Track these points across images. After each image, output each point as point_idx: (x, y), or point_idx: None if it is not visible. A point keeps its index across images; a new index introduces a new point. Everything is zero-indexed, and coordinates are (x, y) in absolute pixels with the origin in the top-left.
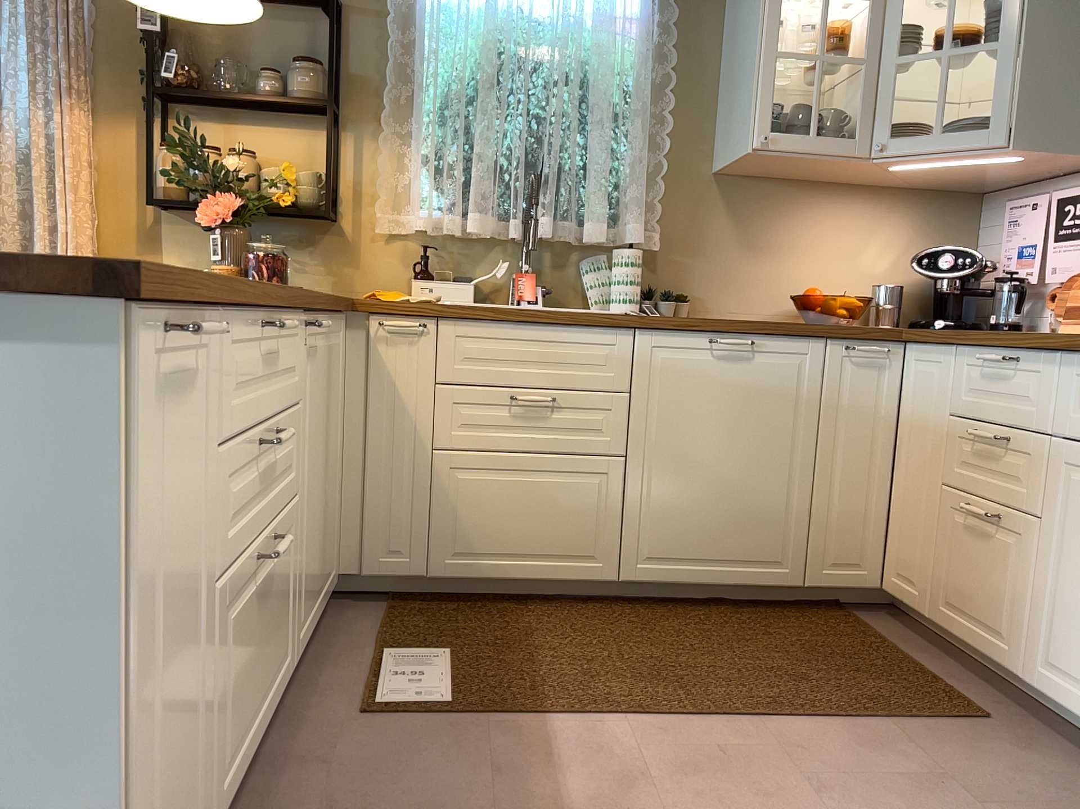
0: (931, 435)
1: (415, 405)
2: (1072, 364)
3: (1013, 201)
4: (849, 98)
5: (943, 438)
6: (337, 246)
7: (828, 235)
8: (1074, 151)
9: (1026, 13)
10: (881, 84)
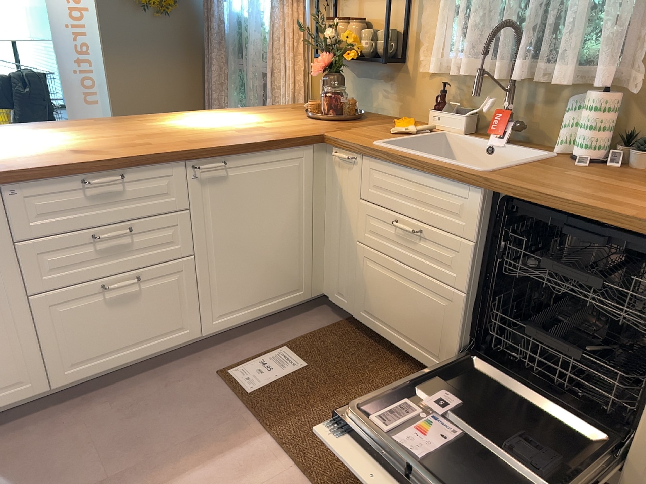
0: None
1: (351, 210)
2: None
3: None
4: None
5: None
6: (402, 81)
7: None
8: None
9: None
10: None
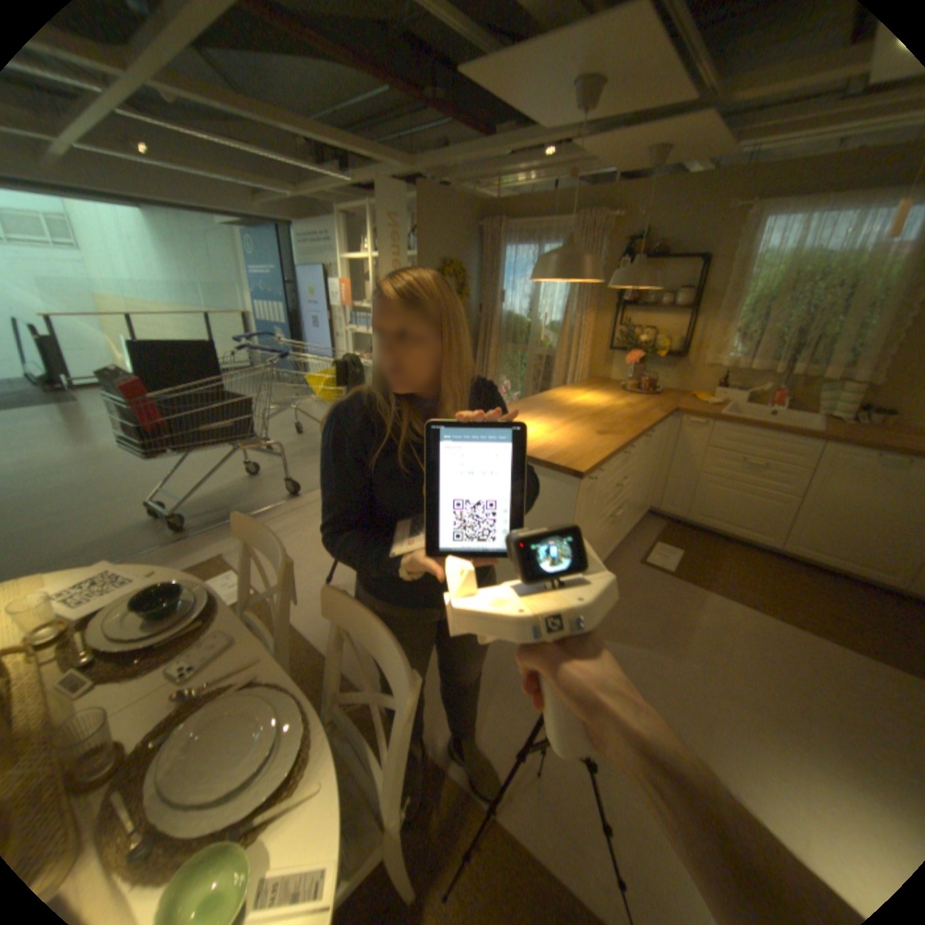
0: None
1: (696, 453)
2: None
3: None
4: None
5: None
6: (683, 367)
7: None
8: None
9: None
10: None
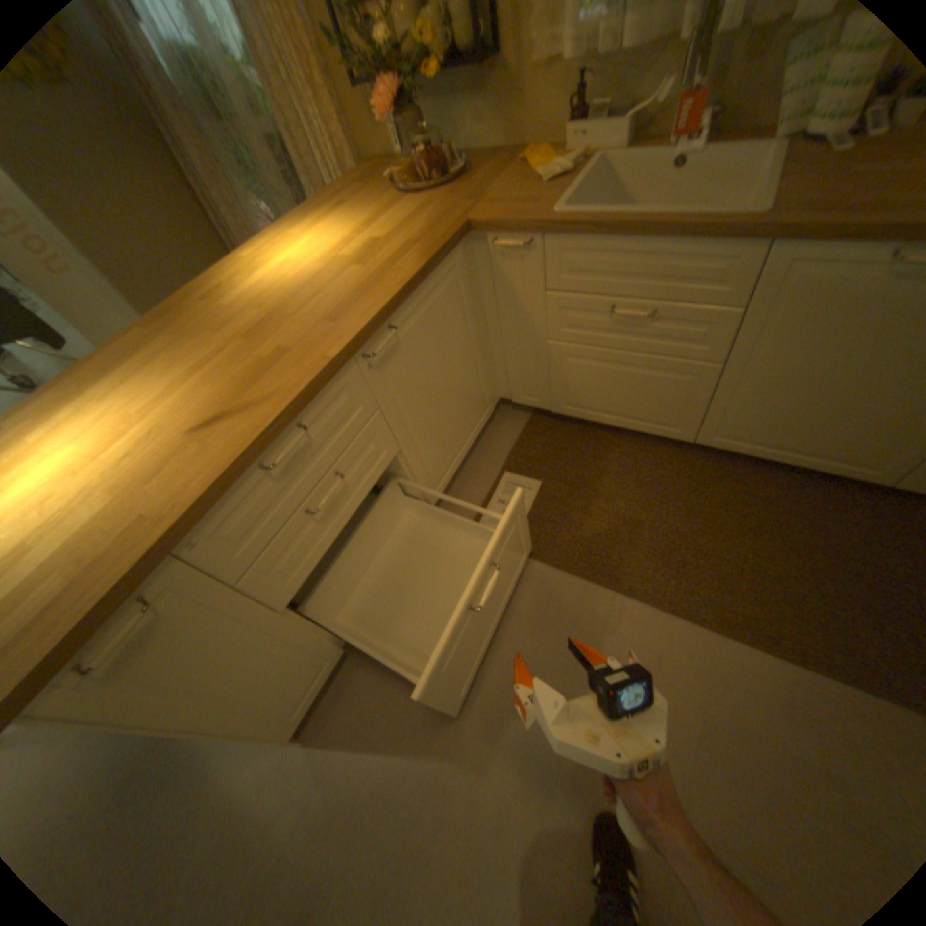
0: None
1: (532, 308)
2: None
3: None
4: None
5: None
6: (500, 85)
7: None
8: None
9: None
10: None
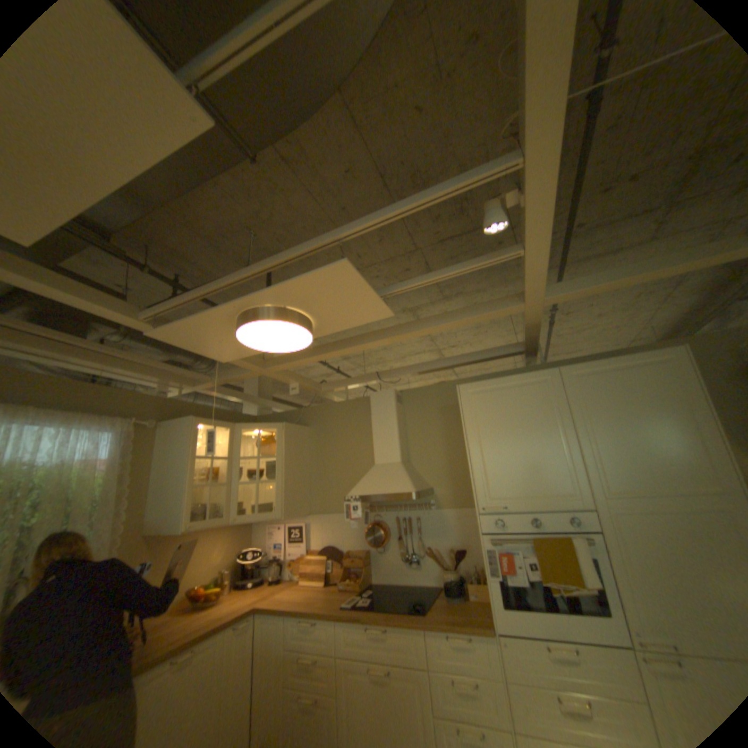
0: (273, 664)
1: None
2: (338, 627)
3: (268, 526)
4: (213, 495)
5: (279, 665)
6: None
7: (196, 555)
8: (297, 517)
9: (283, 471)
10: (231, 494)
